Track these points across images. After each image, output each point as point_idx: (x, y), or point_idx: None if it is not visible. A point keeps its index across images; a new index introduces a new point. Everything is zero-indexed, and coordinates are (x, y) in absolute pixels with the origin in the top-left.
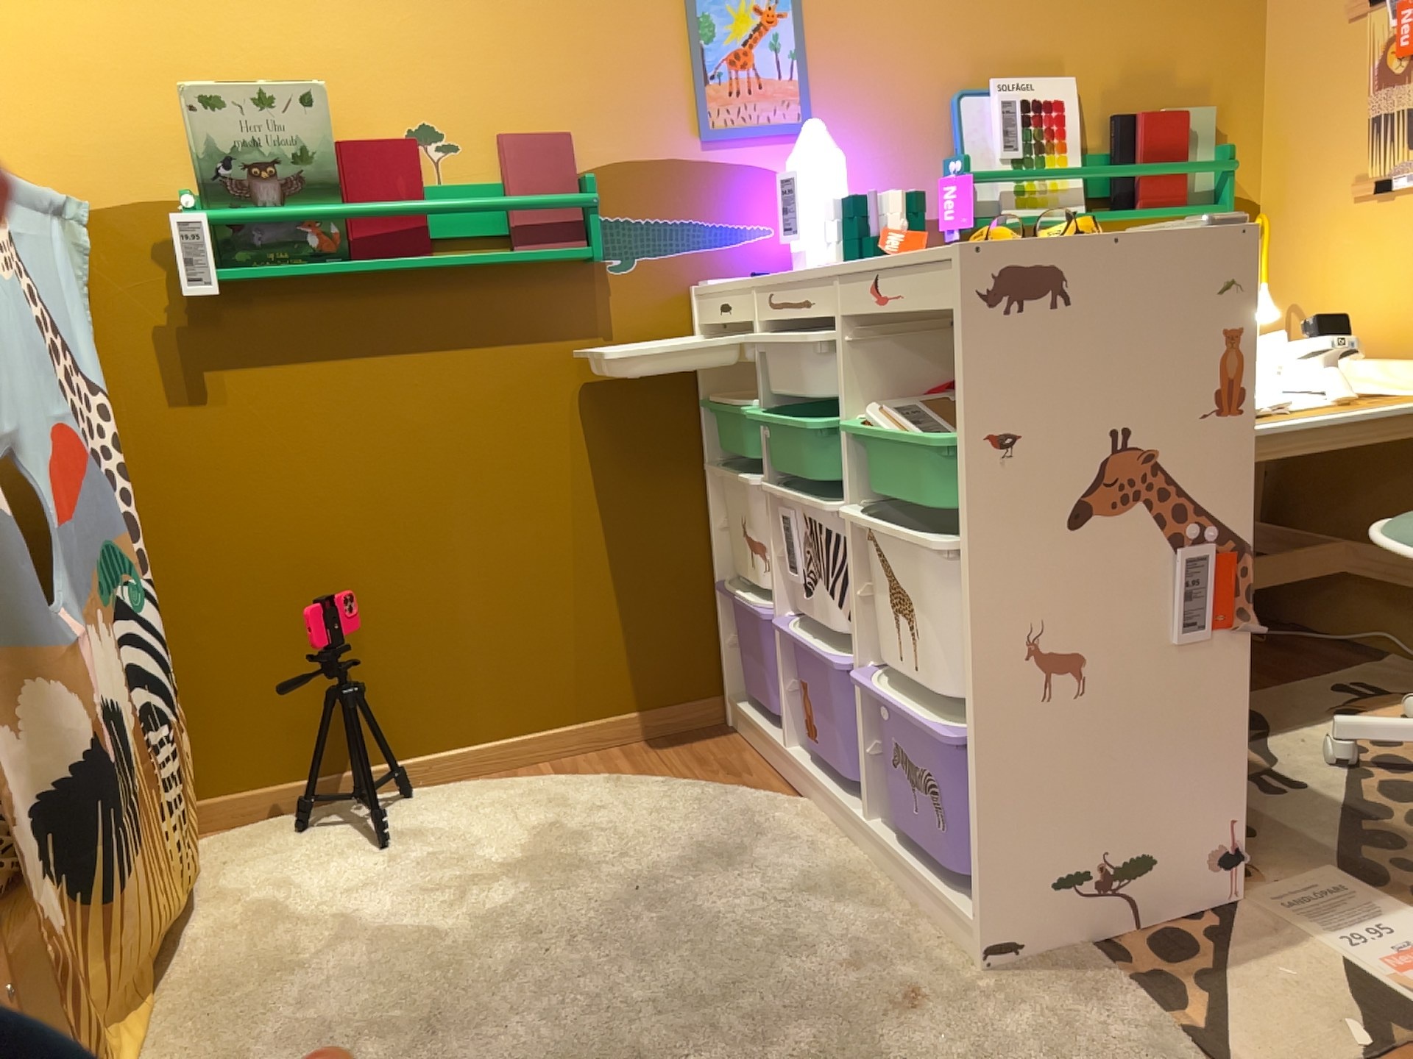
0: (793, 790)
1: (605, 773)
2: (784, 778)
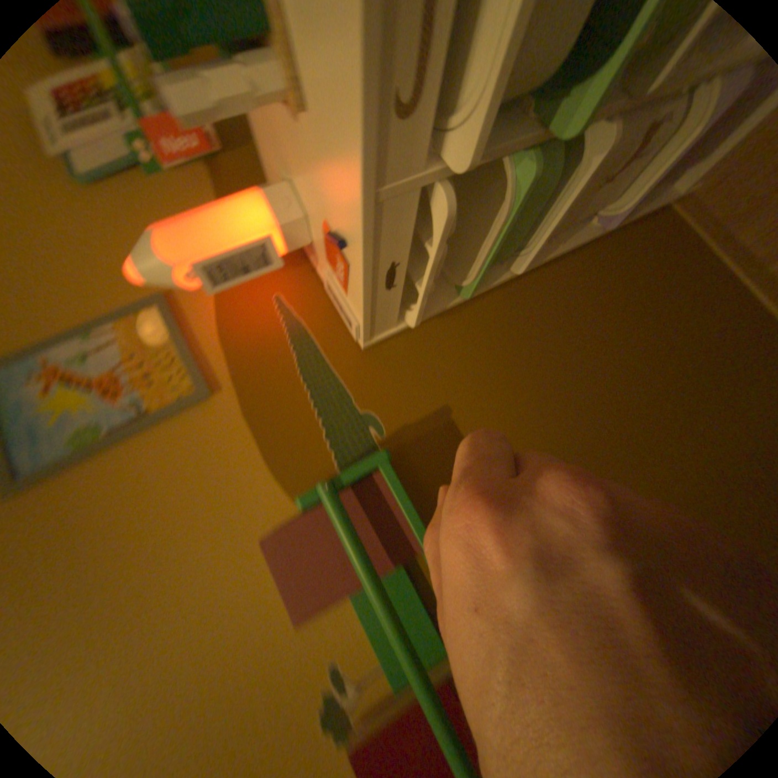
0: None
1: None
2: None
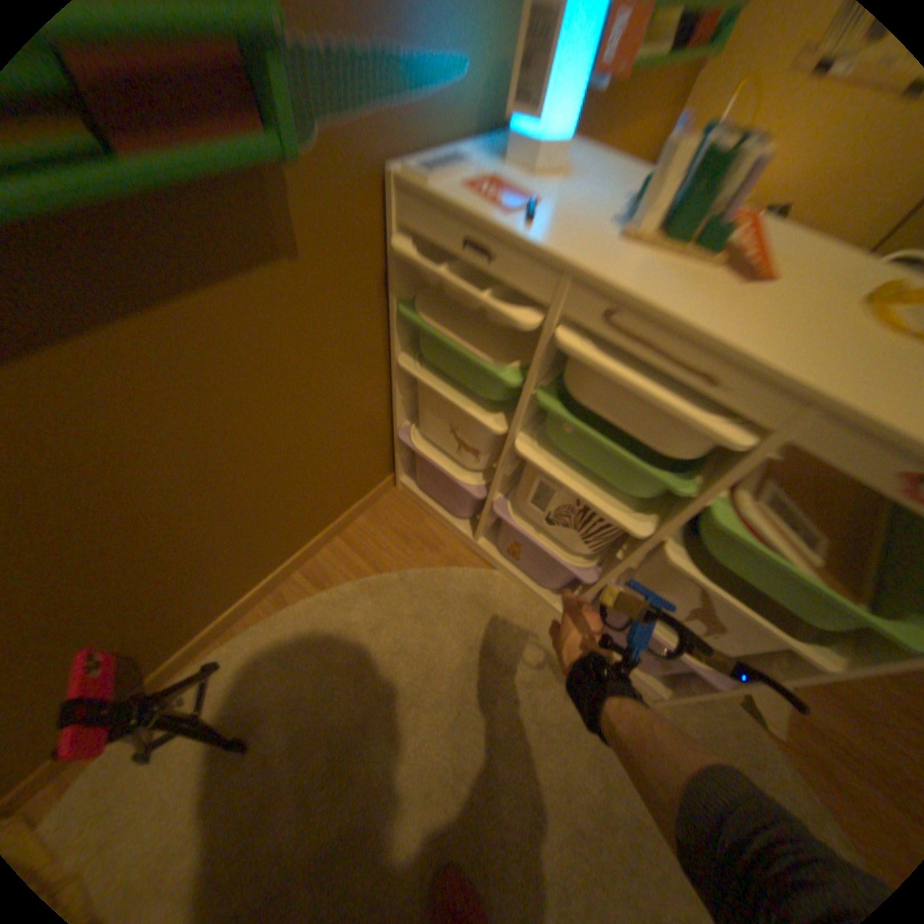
0: (482, 558)
1: (353, 576)
2: (470, 547)
